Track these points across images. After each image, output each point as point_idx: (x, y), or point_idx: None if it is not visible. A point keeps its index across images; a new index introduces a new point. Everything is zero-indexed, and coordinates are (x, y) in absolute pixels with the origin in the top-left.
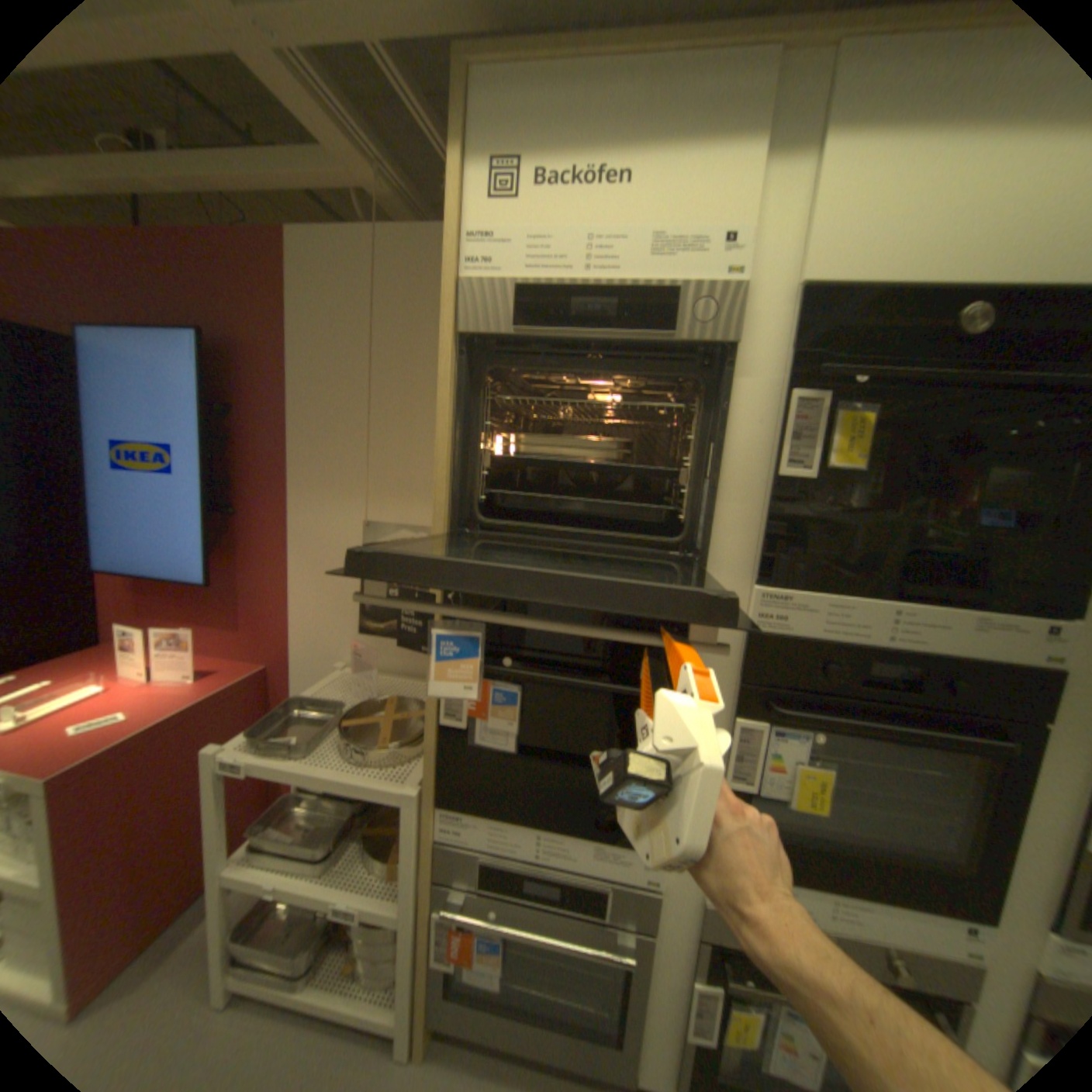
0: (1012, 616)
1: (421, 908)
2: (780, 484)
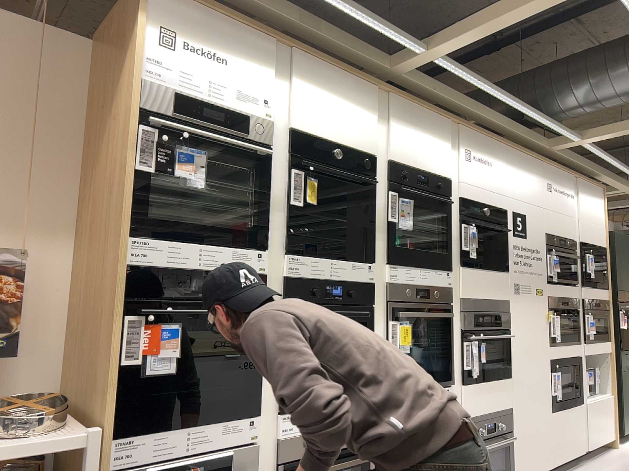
0: (357, 262)
1: None
2: (291, 210)
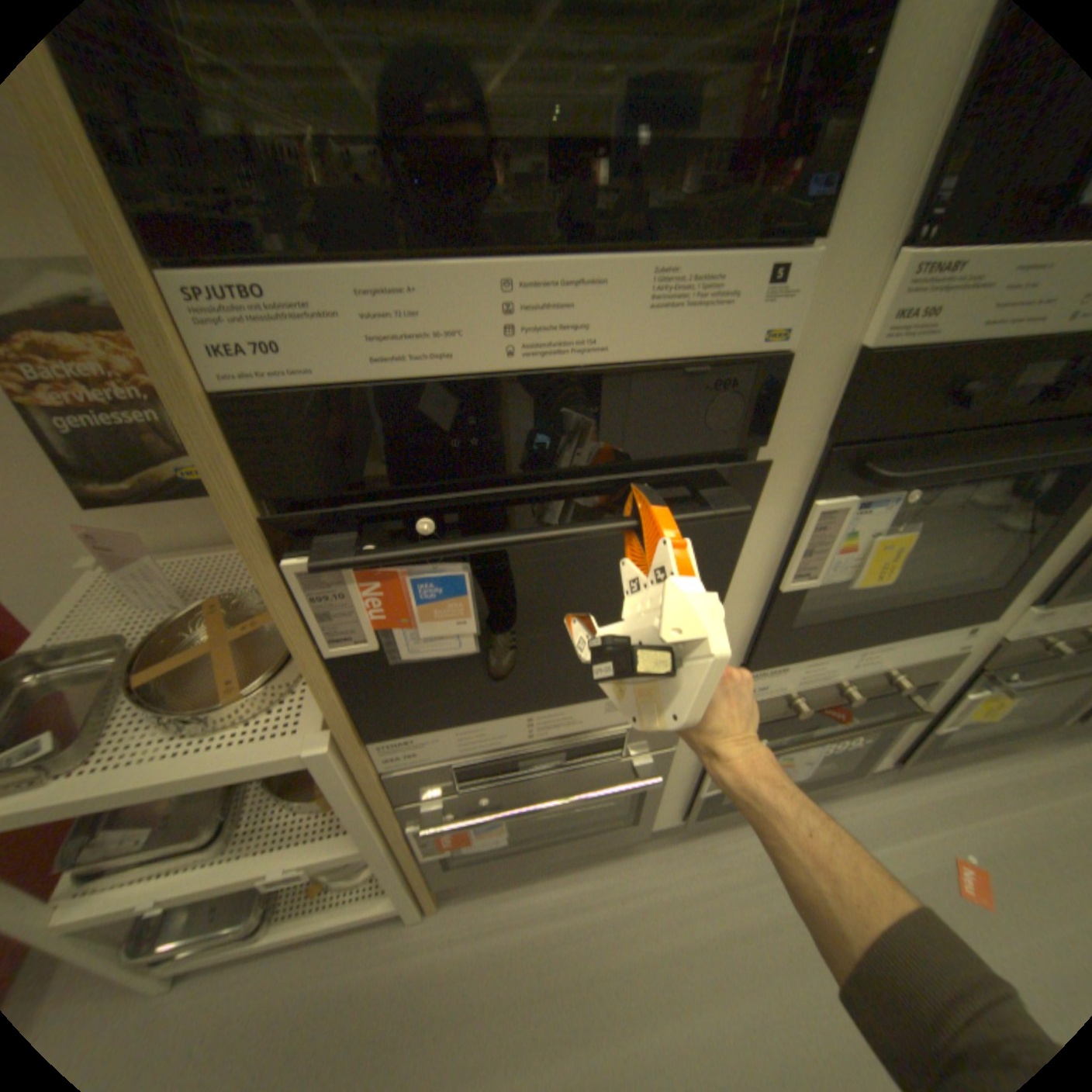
0: None
1: (386, 831)
2: None
